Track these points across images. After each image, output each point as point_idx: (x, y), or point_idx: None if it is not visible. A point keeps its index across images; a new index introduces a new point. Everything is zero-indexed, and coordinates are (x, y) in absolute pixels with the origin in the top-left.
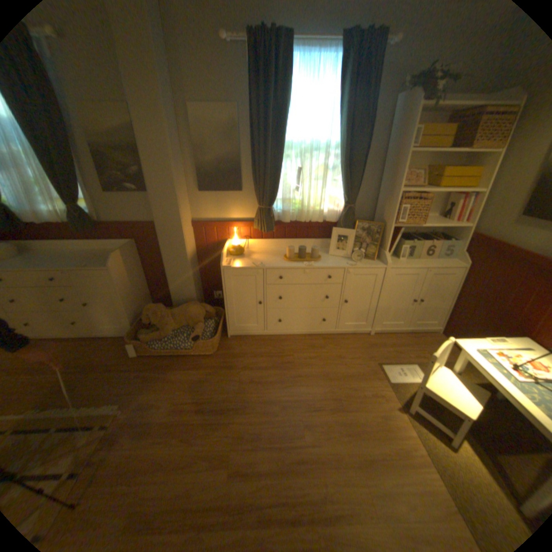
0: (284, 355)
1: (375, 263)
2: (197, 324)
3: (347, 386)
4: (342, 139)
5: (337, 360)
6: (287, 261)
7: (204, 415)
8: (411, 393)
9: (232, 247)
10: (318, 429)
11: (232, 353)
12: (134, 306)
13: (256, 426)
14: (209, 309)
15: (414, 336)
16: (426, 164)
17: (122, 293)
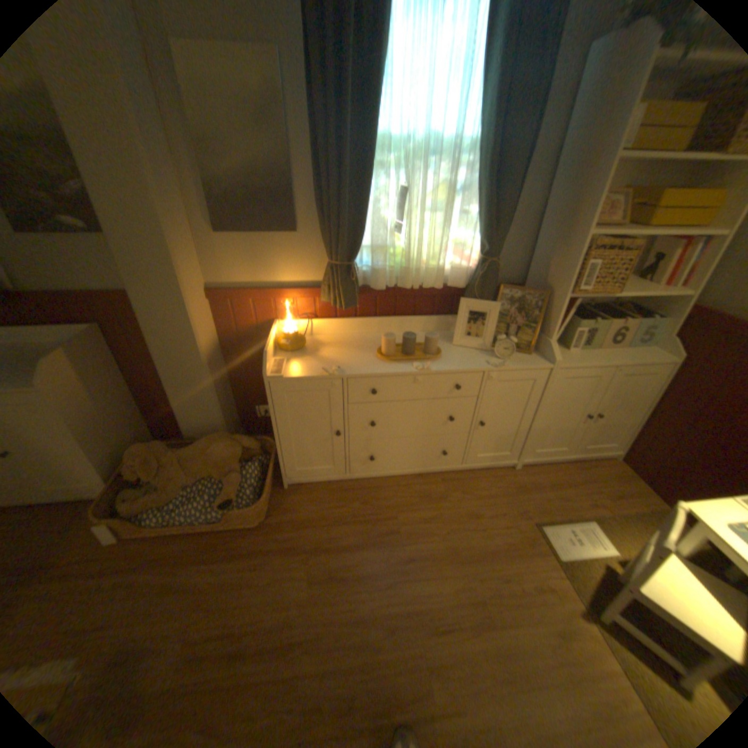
0: (381, 517)
1: (532, 360)
2: (228, 473)
3: (492, 572)
4: (485, 132)
5: (469, 522)
6: (383, 359)
7: (246, 661)
8: (595, 579)
9: (283, 336)
10: (454, 671)
11: (294, 520)
12: (109, 444)
13: (343, 676)
14: (249, 443)
15: (581, 467)
16: (624, 183)
17: (80, 428)
